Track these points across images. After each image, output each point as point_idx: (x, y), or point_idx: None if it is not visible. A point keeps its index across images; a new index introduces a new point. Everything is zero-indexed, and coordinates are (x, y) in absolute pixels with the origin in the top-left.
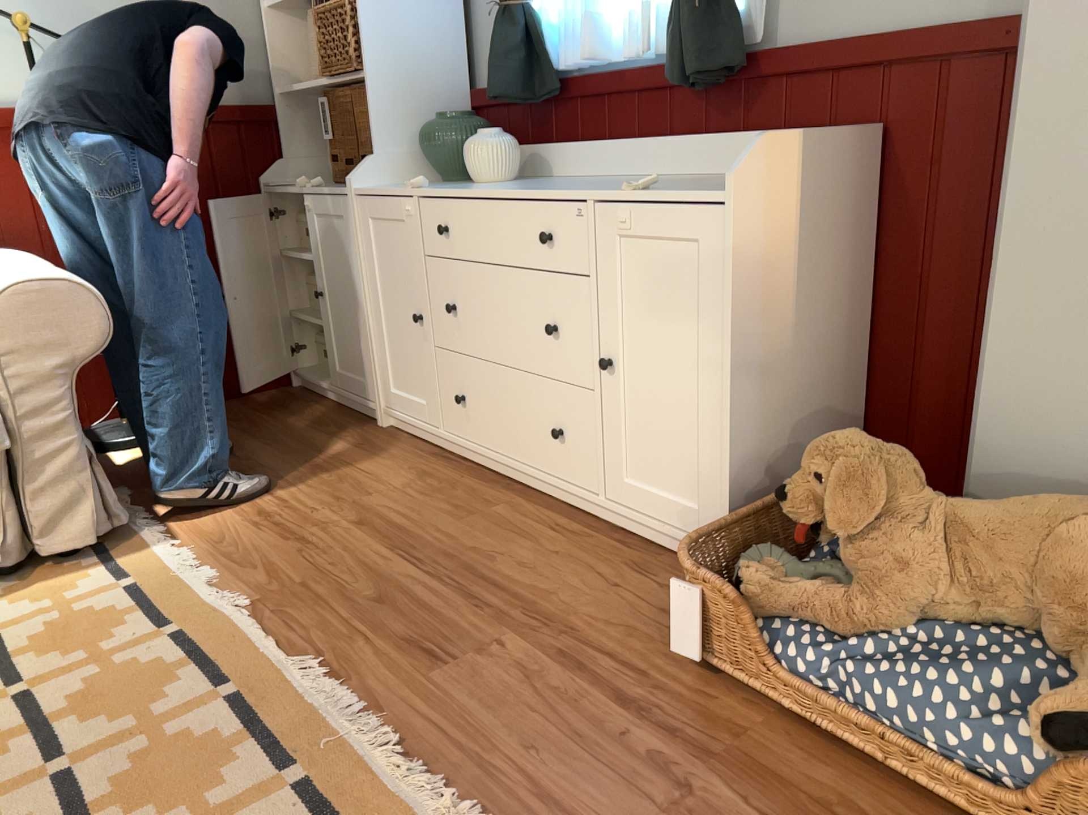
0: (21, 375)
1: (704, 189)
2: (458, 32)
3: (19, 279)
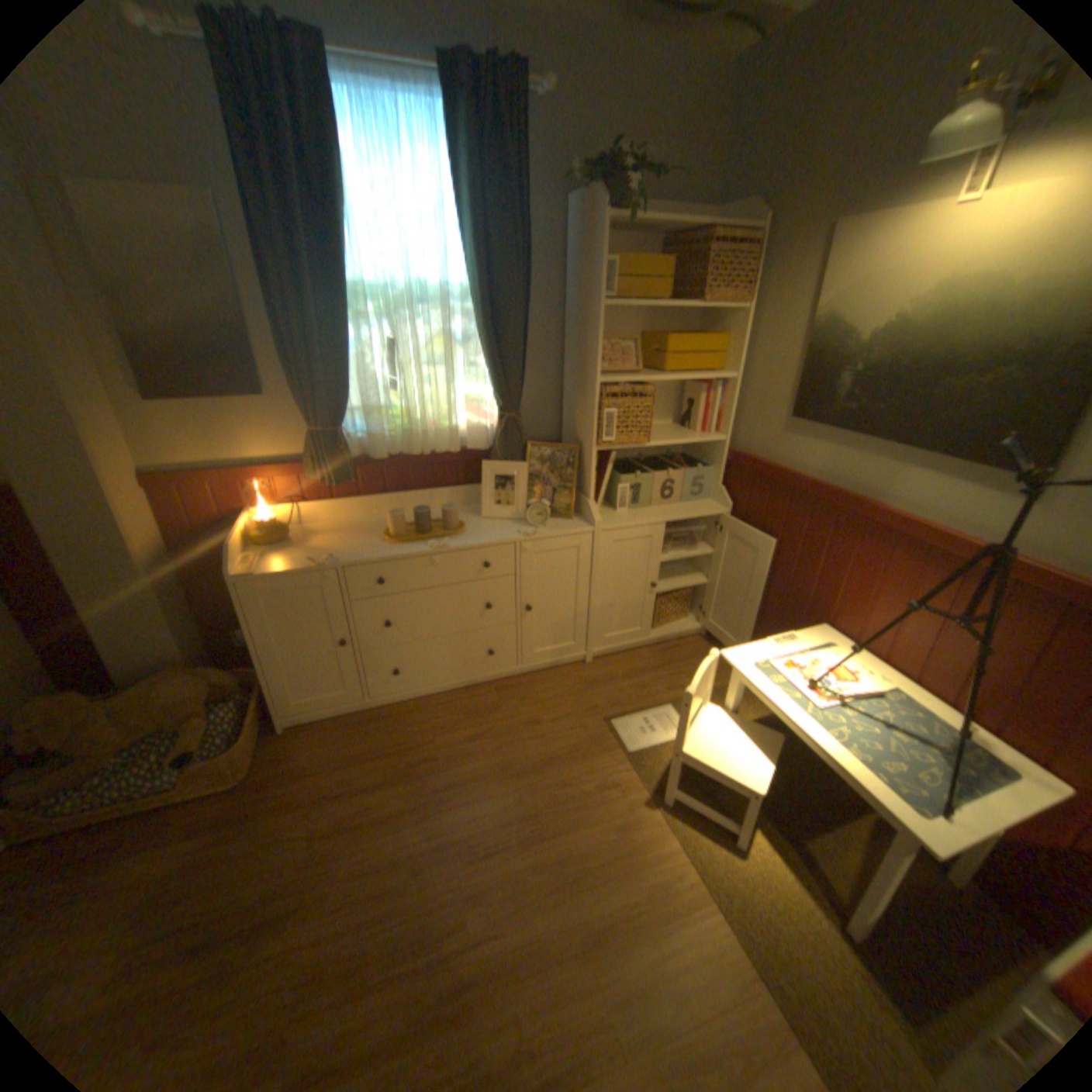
0: None
1: None
2: None
3: None
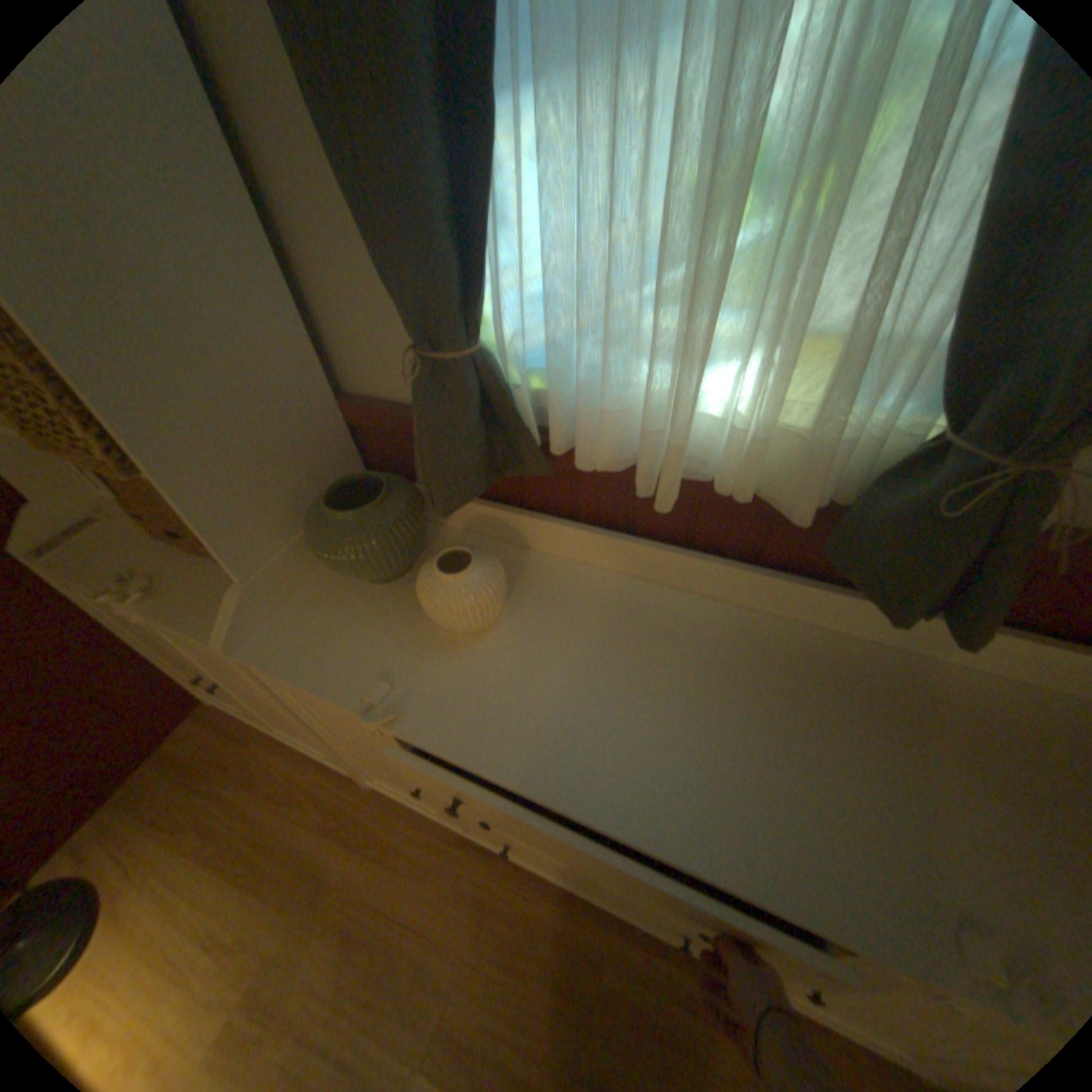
0: None
1: None
2: (291, 311)
3: None
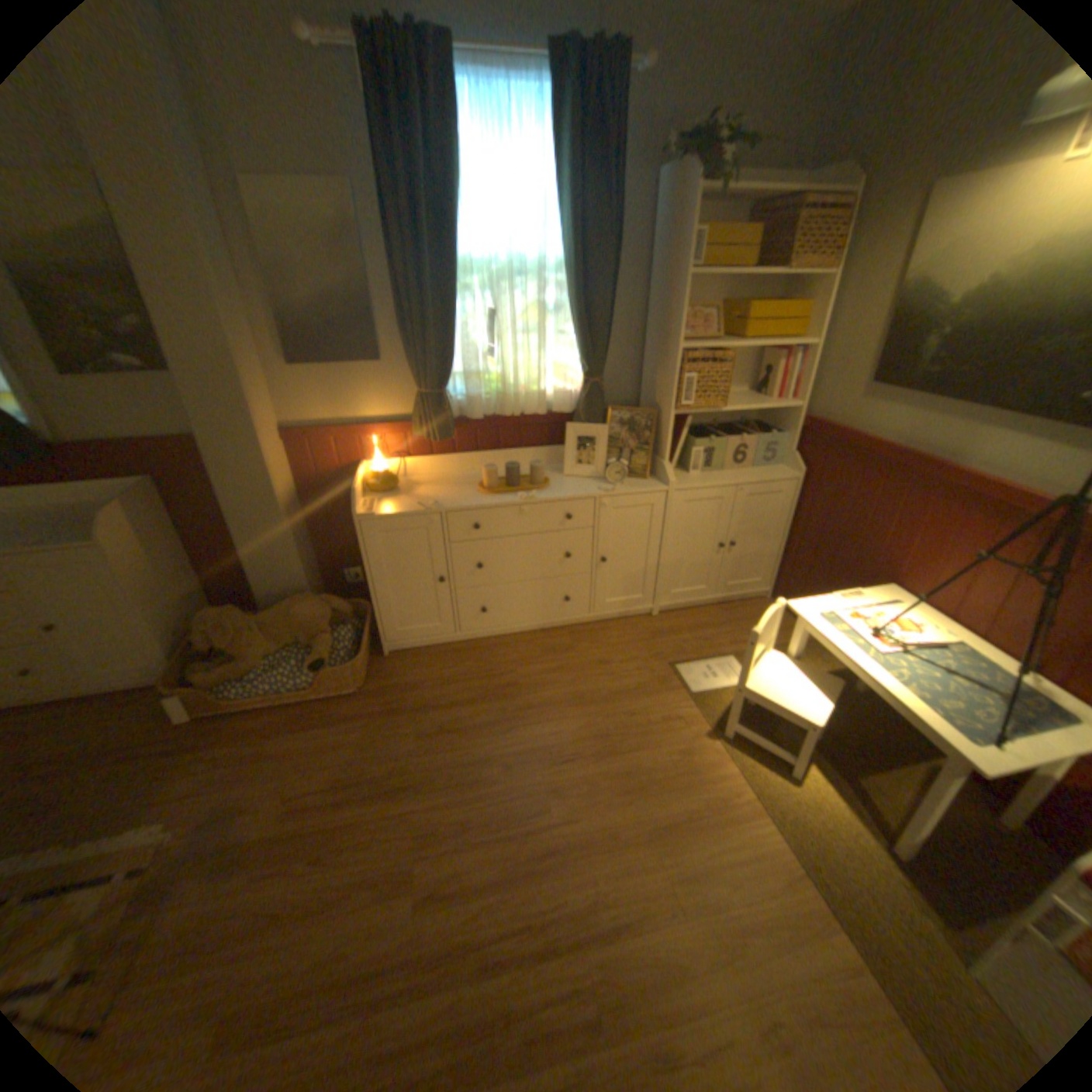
0: None
1: (78, 539)
2: None
3: None
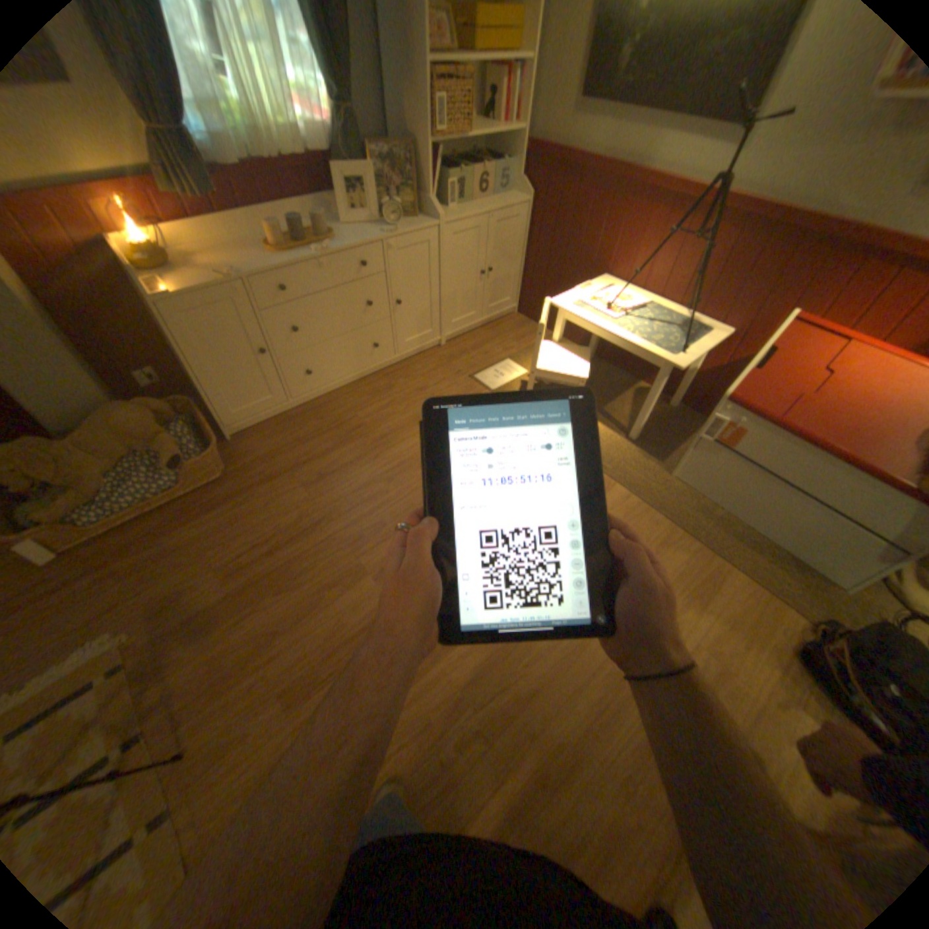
0: None
1: None
2: None
3: None
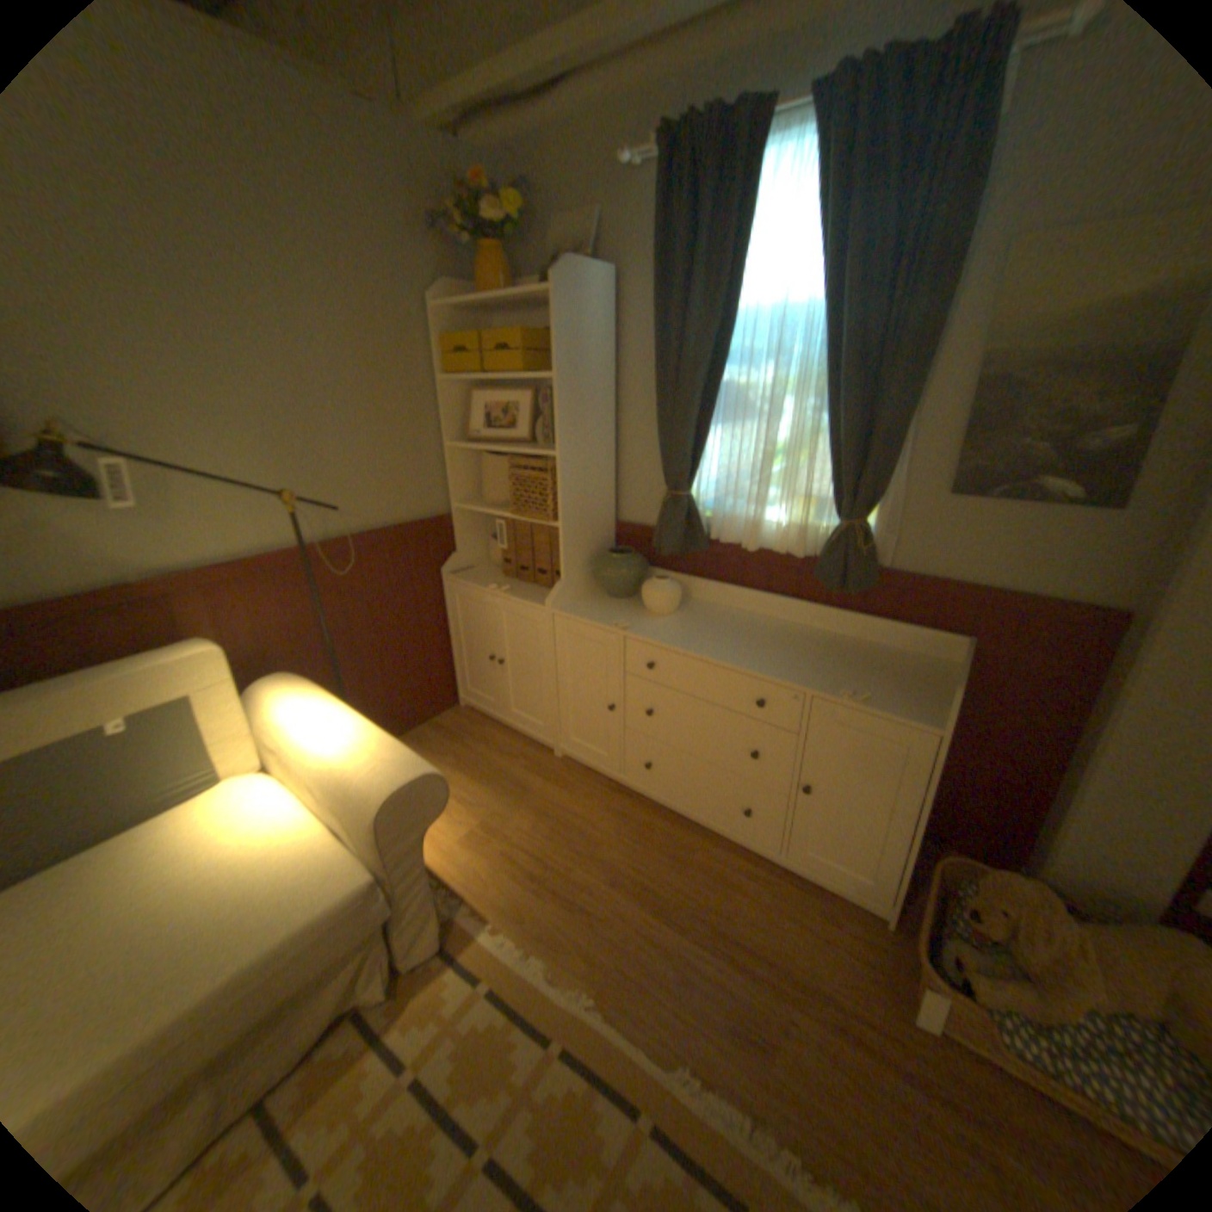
0: (392, 858)
1: (911, 712)
2: (612, 483)
3: (382, 780)
